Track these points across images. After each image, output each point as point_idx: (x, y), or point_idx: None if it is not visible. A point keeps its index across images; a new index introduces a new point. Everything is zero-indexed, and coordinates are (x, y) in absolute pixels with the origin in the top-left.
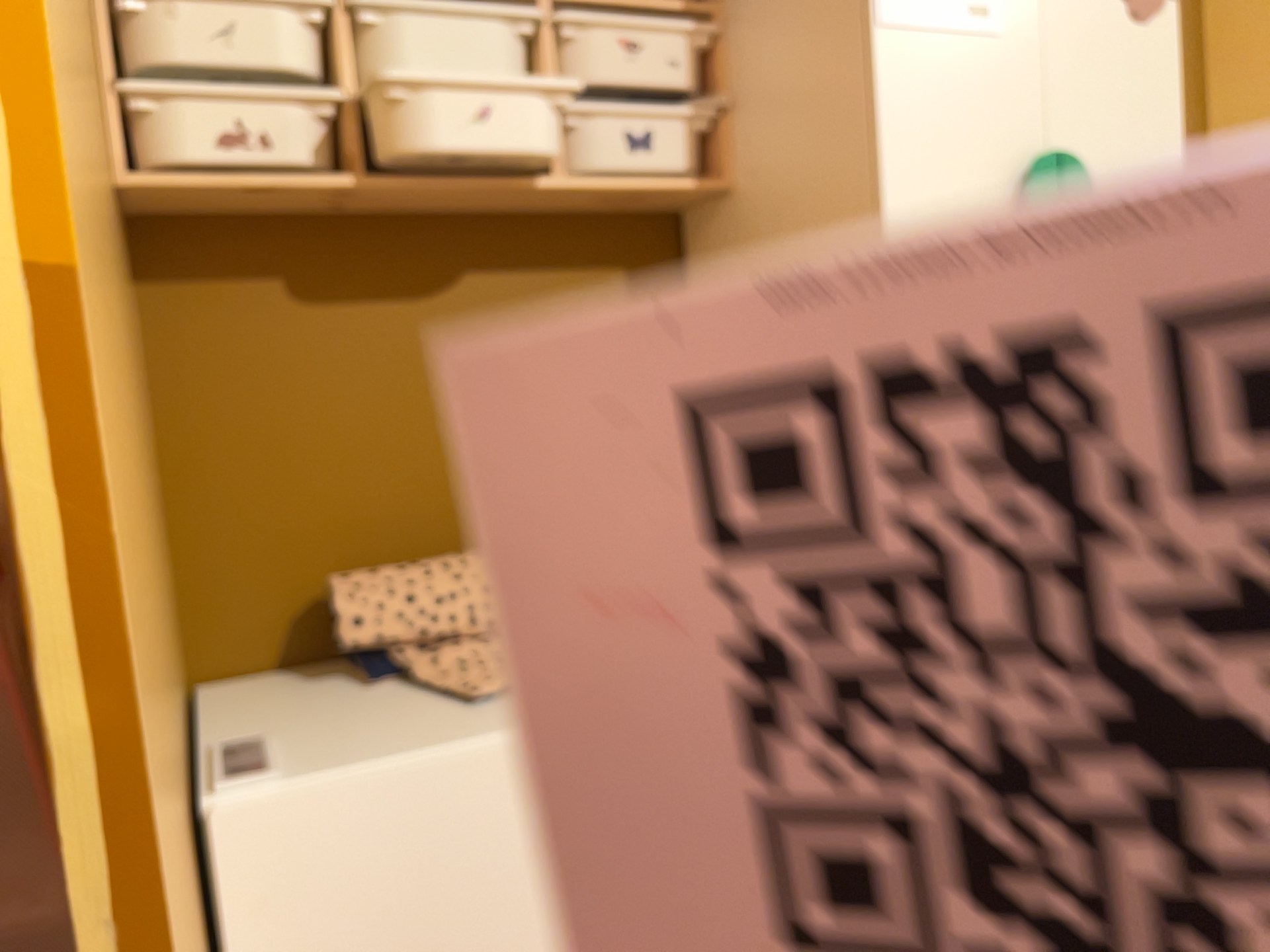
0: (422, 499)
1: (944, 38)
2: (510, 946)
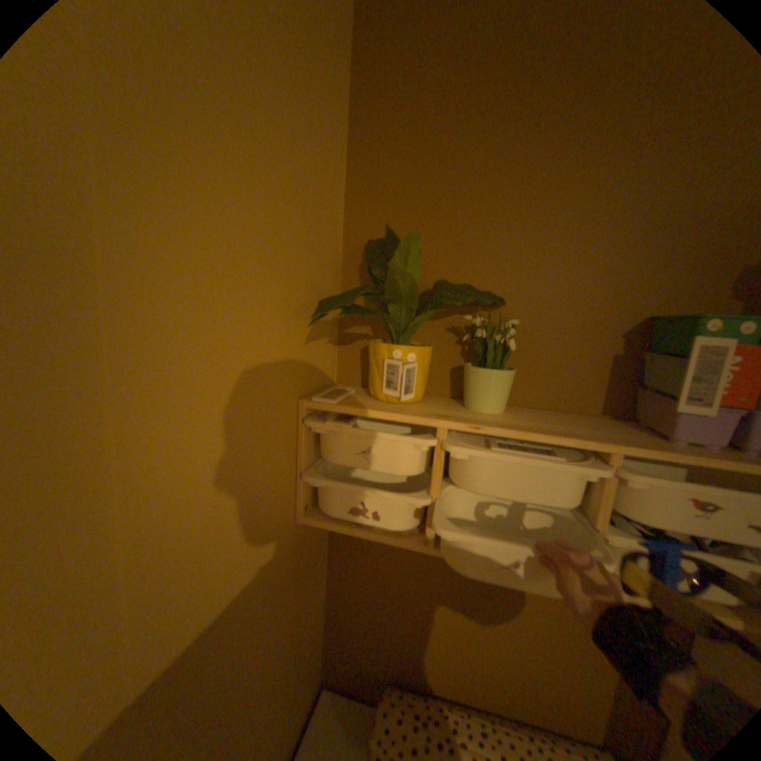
0: (449, 659)
1: None
2: None
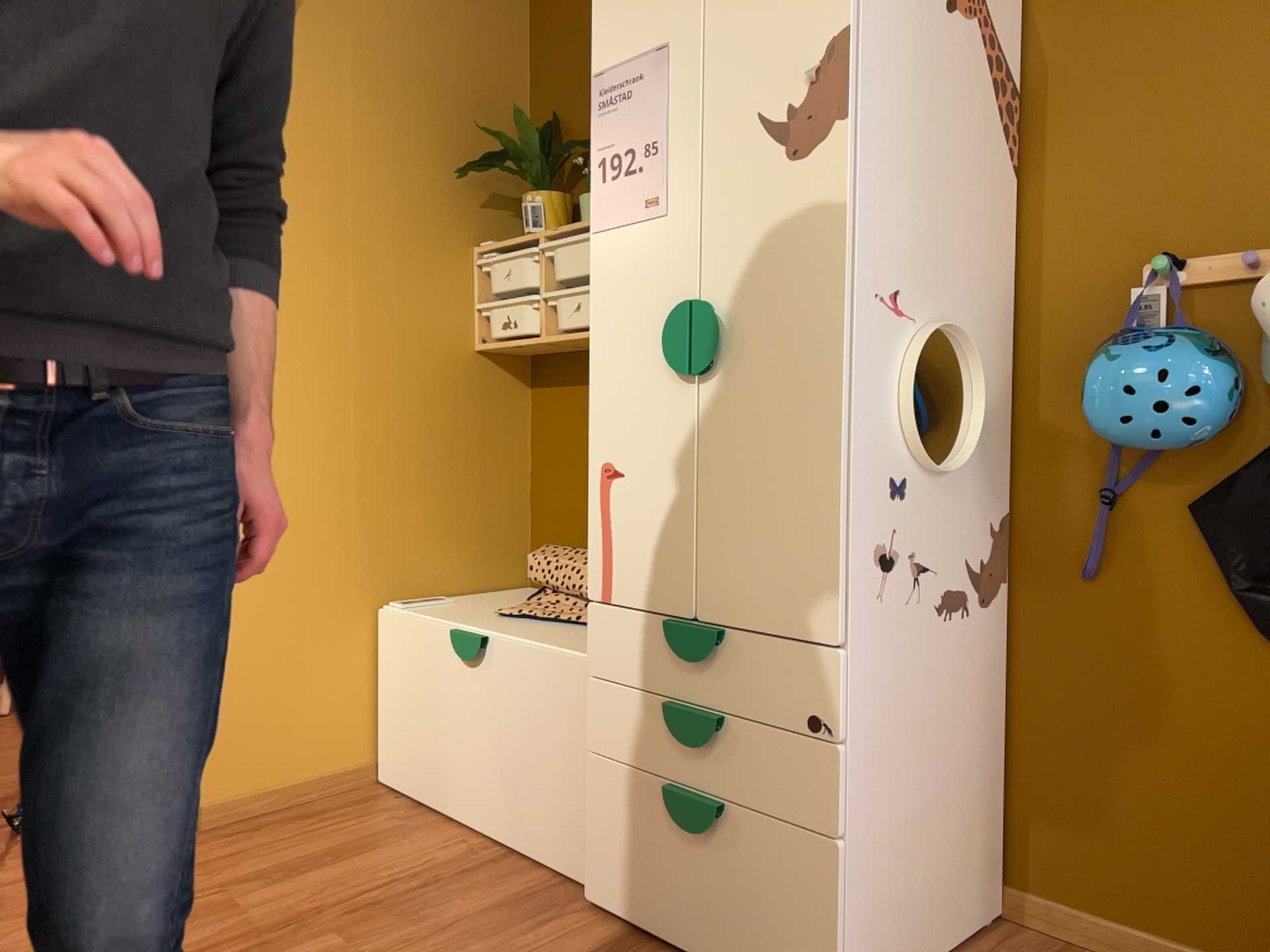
0: None
1: (628, 230)
2: (441, 724)
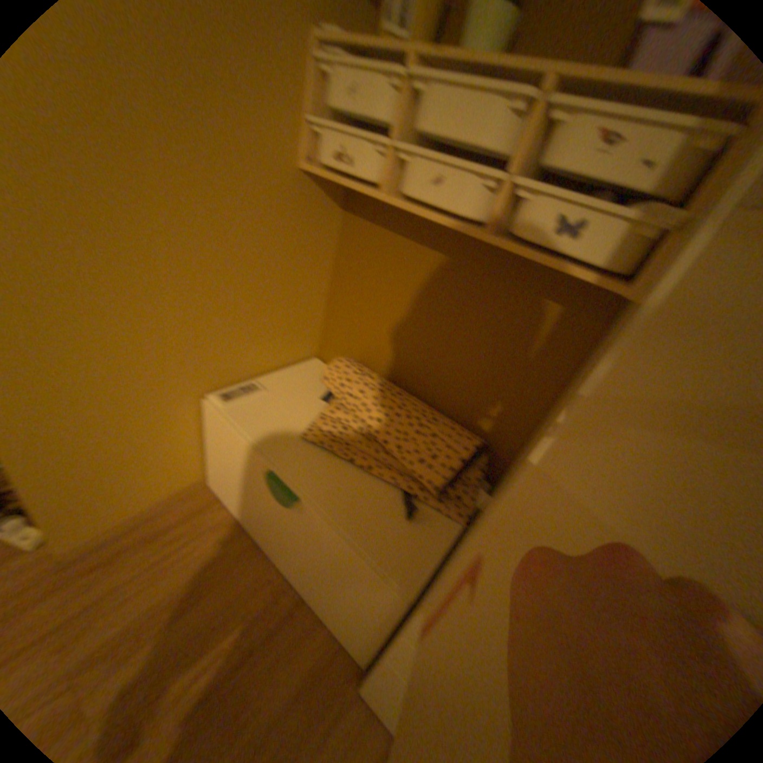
0: (397, 351)
1: None
2: (256, 503)
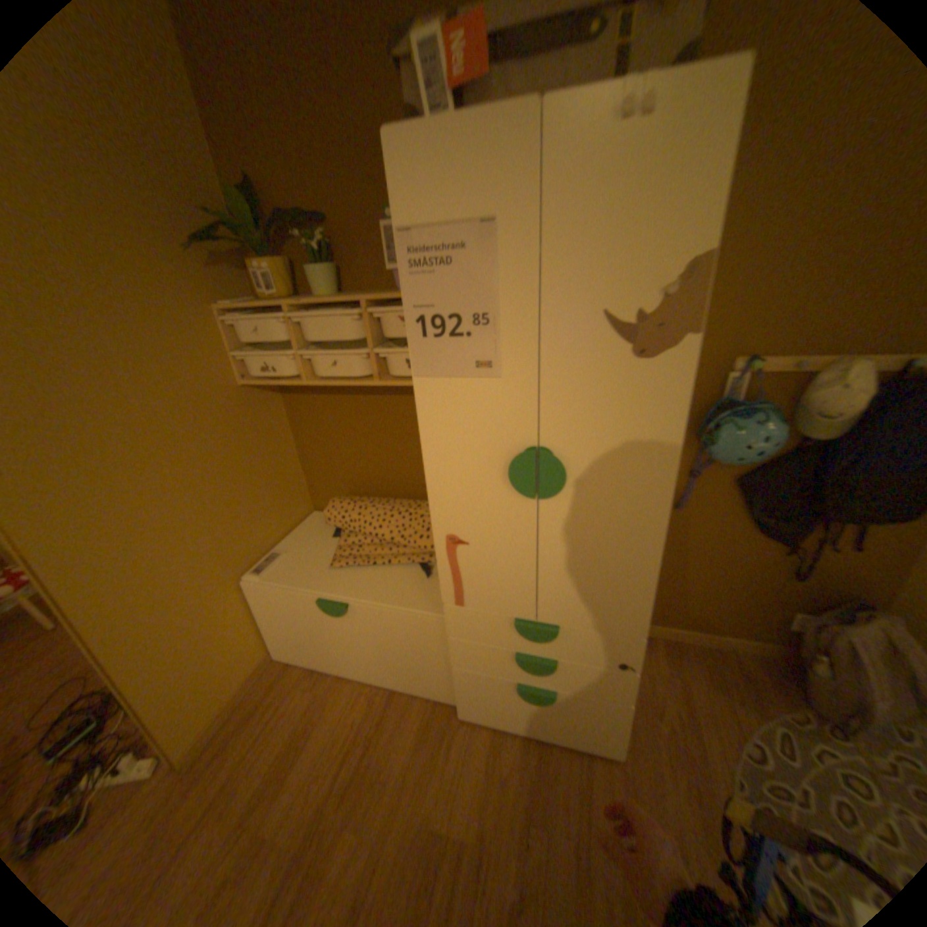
0: (372, 473)
1: (457, 382)
2: (320, 639)
